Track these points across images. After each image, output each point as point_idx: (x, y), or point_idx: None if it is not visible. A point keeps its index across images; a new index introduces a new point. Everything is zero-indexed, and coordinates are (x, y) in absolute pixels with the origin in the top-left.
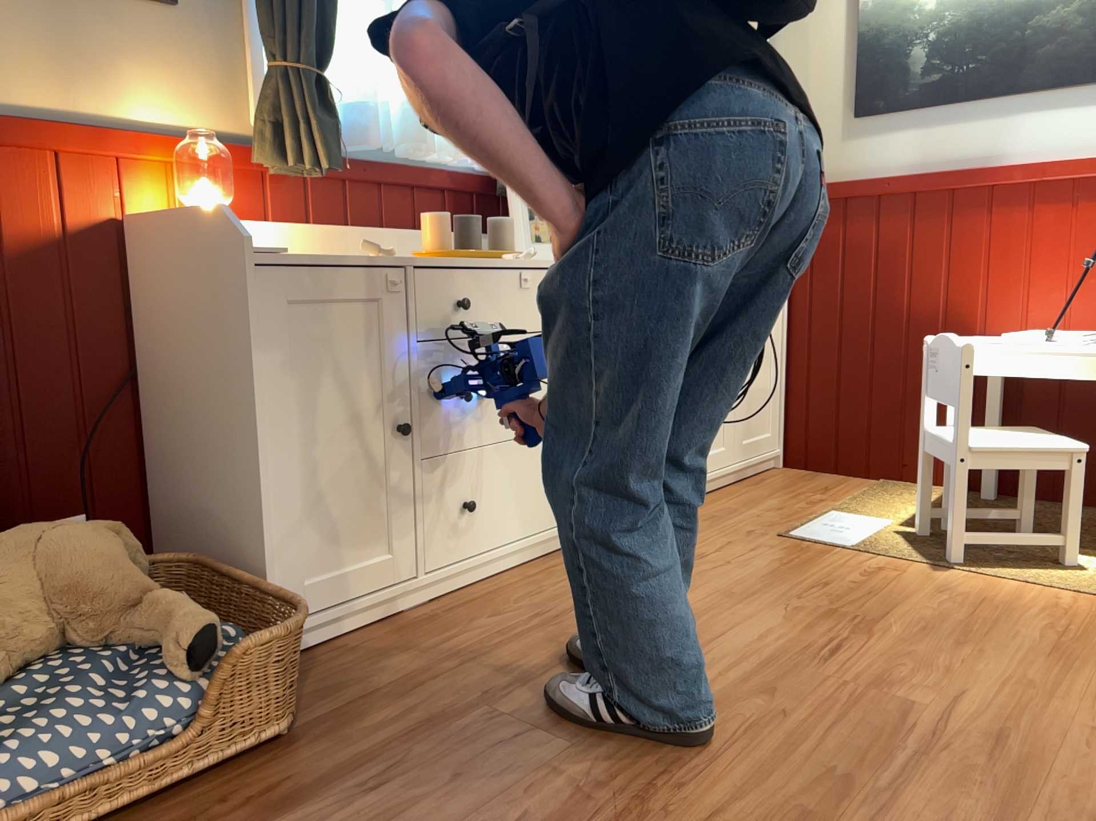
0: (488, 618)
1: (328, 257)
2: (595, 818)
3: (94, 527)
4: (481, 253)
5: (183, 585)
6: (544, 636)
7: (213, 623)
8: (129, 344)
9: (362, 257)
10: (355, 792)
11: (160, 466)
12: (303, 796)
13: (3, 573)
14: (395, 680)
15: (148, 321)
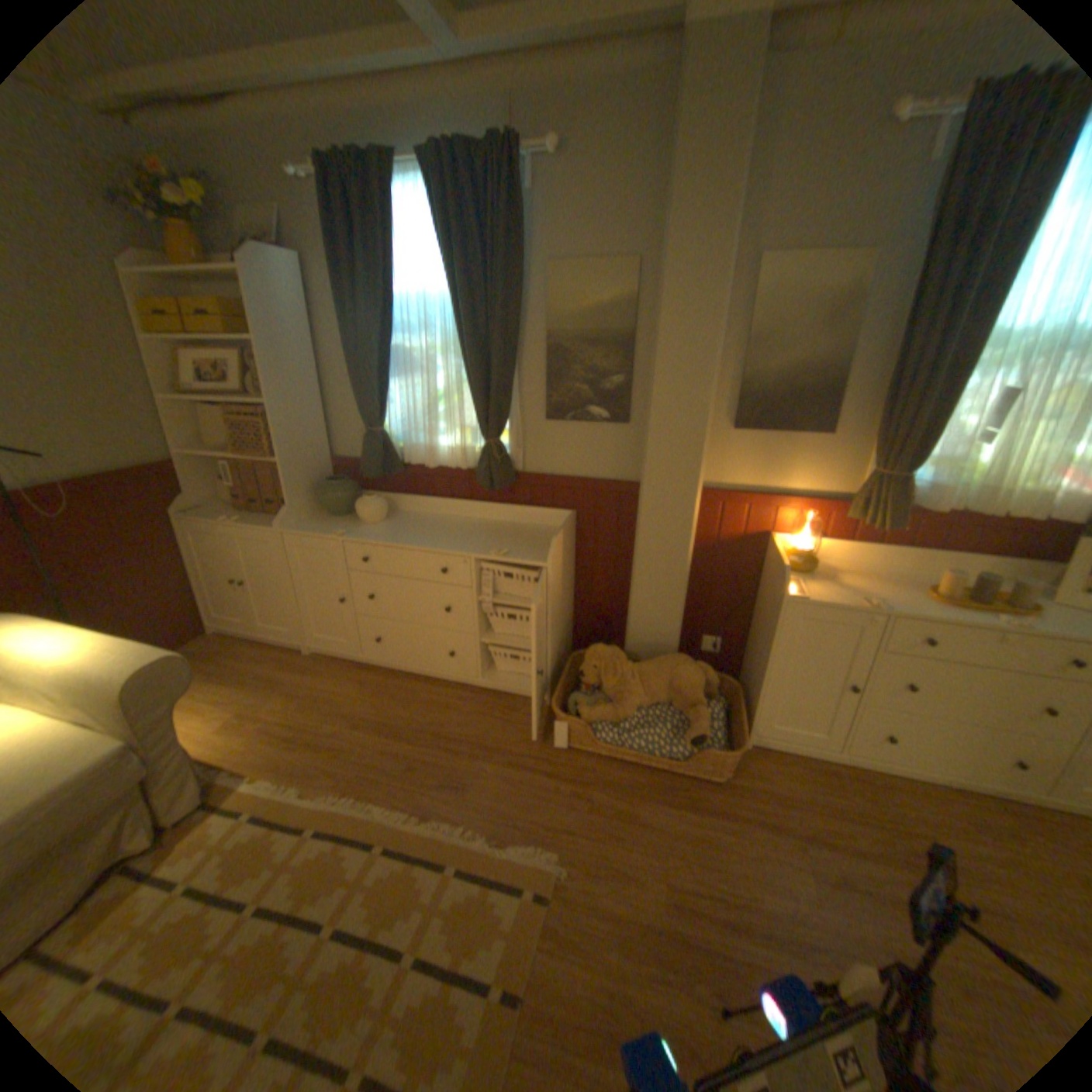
0: (866, 802)
1: (841, 599)
2: (785, 932)
3: (697, 668)
4: (982, 609)
5: (732, 694)
6: (882, 838)
7: (706, 735)
8: (758, 583)
9: (865, 601)
10: (722, 829)
11: (751, 636)
12: (706, 813)
13: (661, 675)
14: (784, 796)
15: (764, 580)
